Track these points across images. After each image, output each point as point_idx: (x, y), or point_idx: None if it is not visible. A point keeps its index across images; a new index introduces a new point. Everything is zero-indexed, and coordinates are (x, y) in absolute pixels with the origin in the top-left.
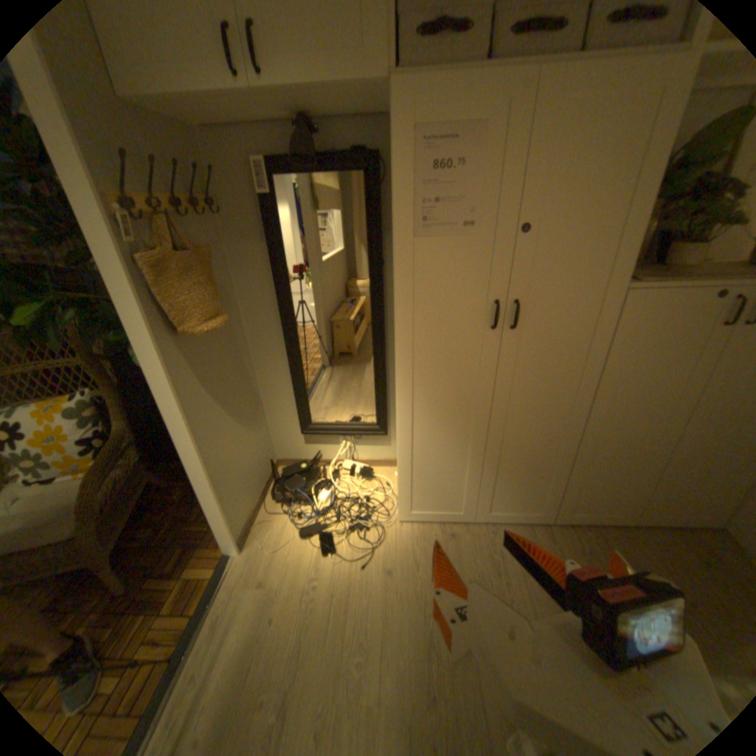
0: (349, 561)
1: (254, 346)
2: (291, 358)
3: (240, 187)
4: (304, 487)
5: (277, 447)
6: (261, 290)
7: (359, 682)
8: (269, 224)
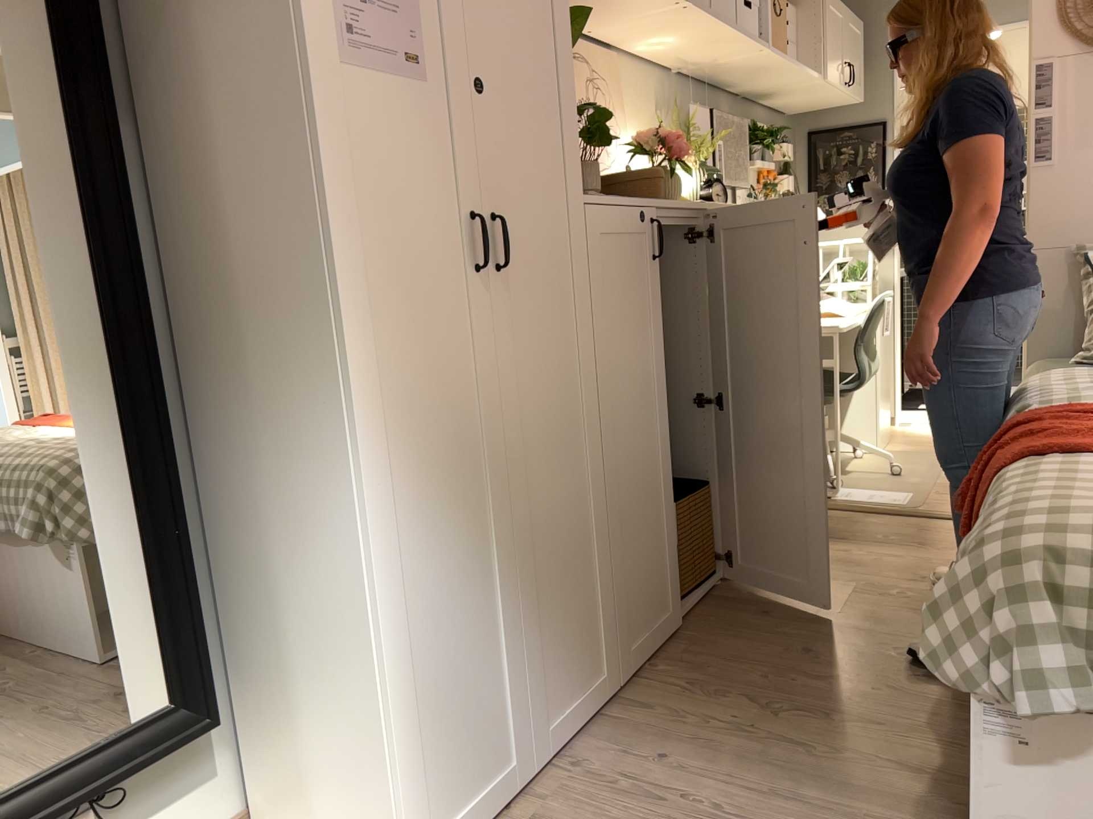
0: None
1: None
2: None
3: None
4: None
5: None
6: None
7: None
8: None
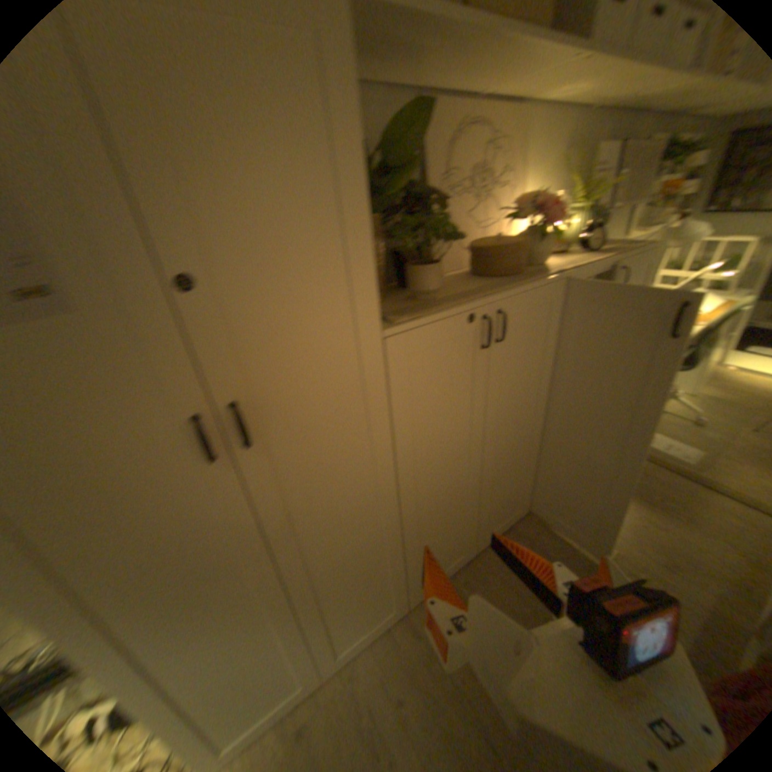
0: None
1: None
2: None
3: None
4: None
5: None
6: None
7: None
8: None
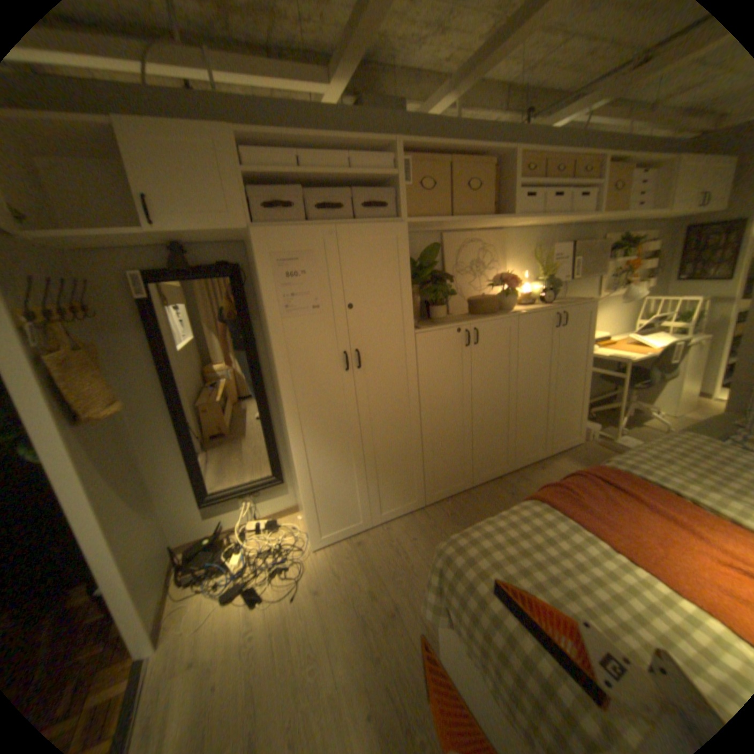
0: (275, 602)
1: (133, 433)
2: (178, 434)
3: (112, 293)
4: (210, 560)
5: (169, 534)
6: (139, 378)
7: (313, 684)
8: (146, 321)
